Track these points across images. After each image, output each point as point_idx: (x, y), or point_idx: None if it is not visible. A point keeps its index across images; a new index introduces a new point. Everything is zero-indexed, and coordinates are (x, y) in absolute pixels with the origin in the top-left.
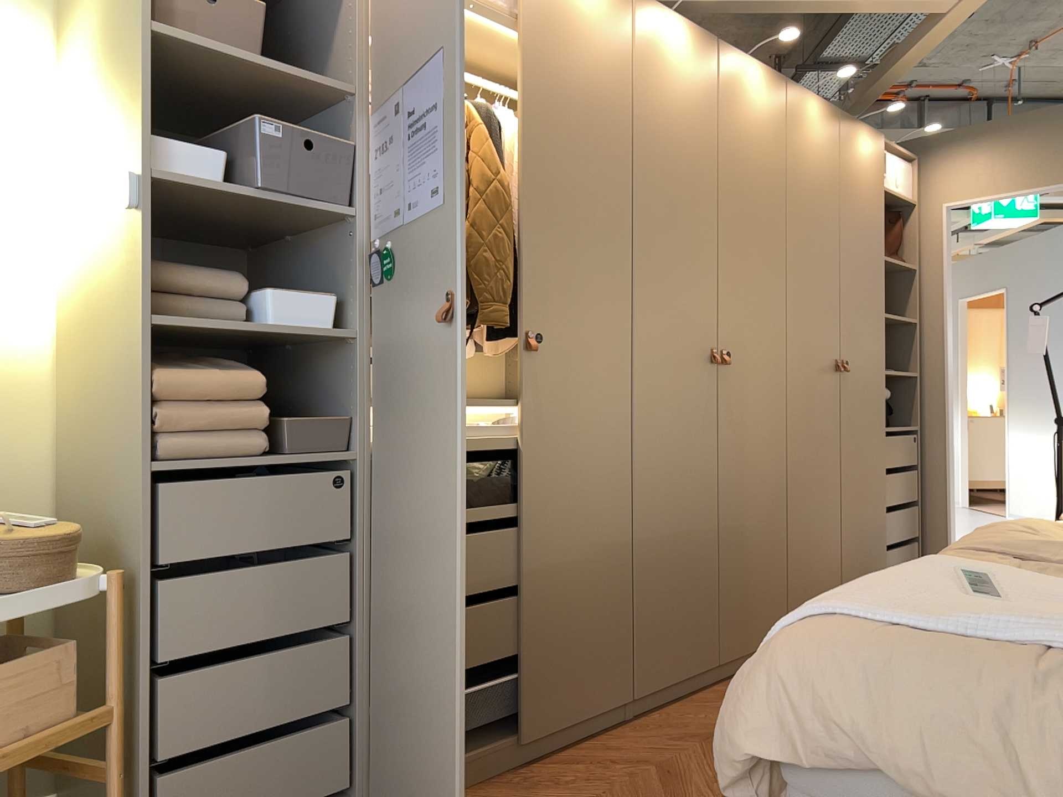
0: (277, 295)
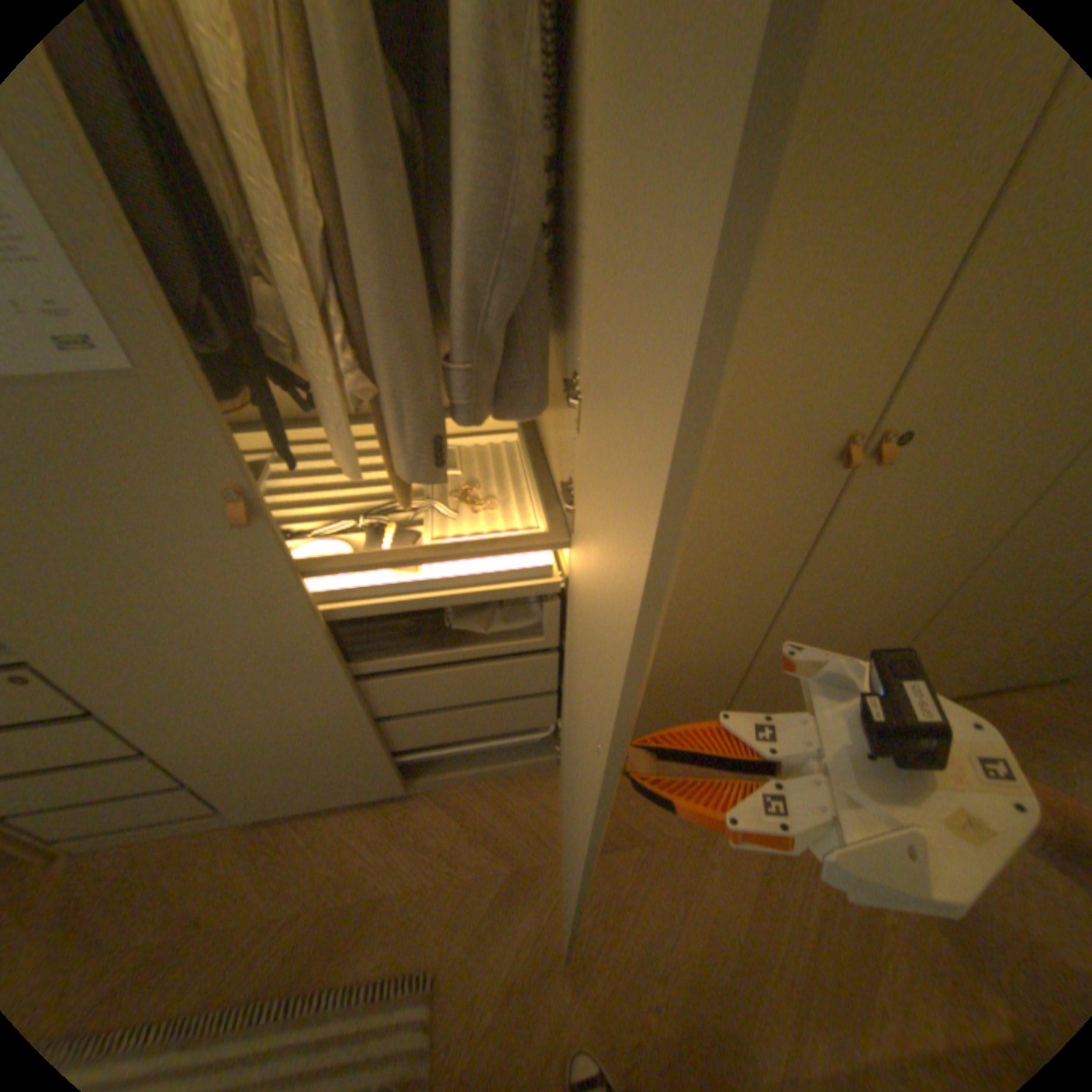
0: None
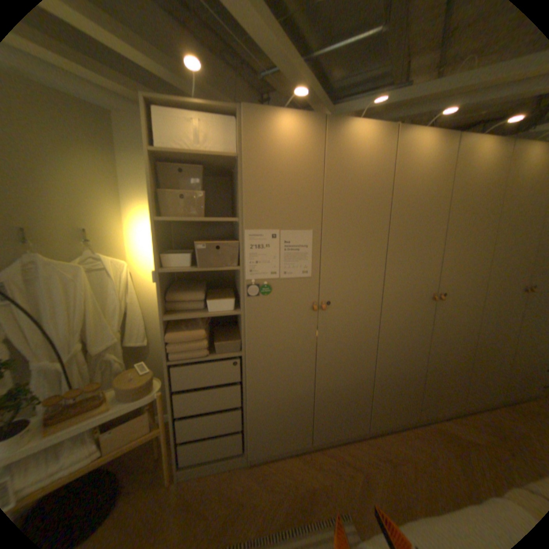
0: (215, 298)
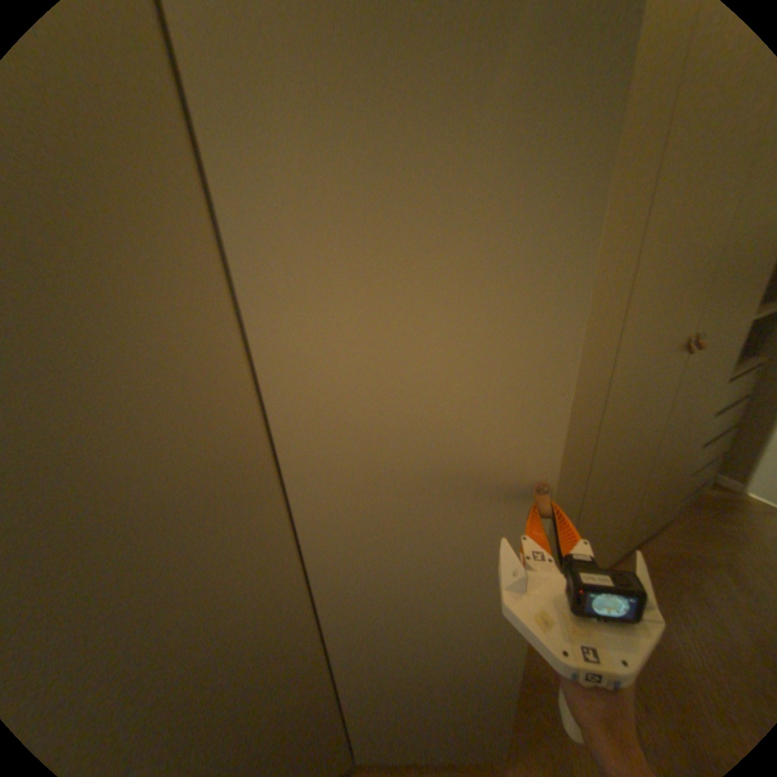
0: None
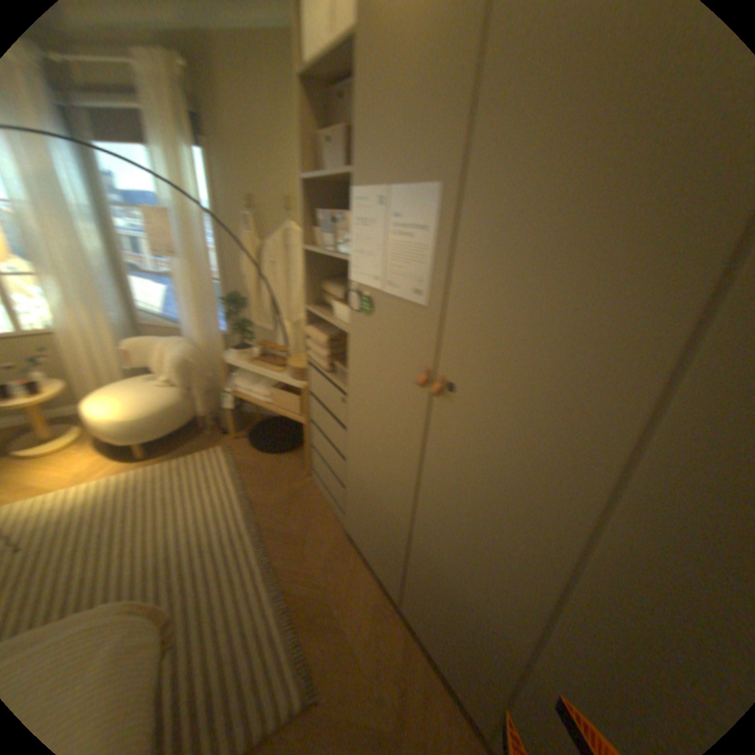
0: (345, 303)
